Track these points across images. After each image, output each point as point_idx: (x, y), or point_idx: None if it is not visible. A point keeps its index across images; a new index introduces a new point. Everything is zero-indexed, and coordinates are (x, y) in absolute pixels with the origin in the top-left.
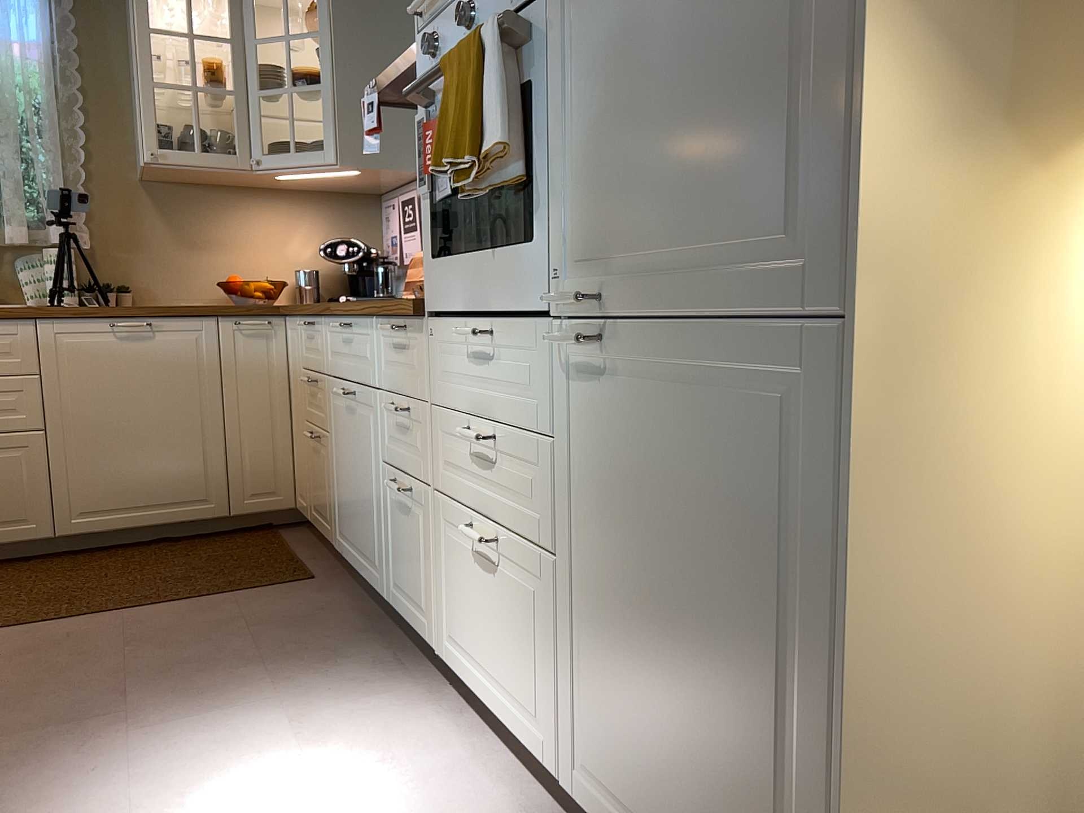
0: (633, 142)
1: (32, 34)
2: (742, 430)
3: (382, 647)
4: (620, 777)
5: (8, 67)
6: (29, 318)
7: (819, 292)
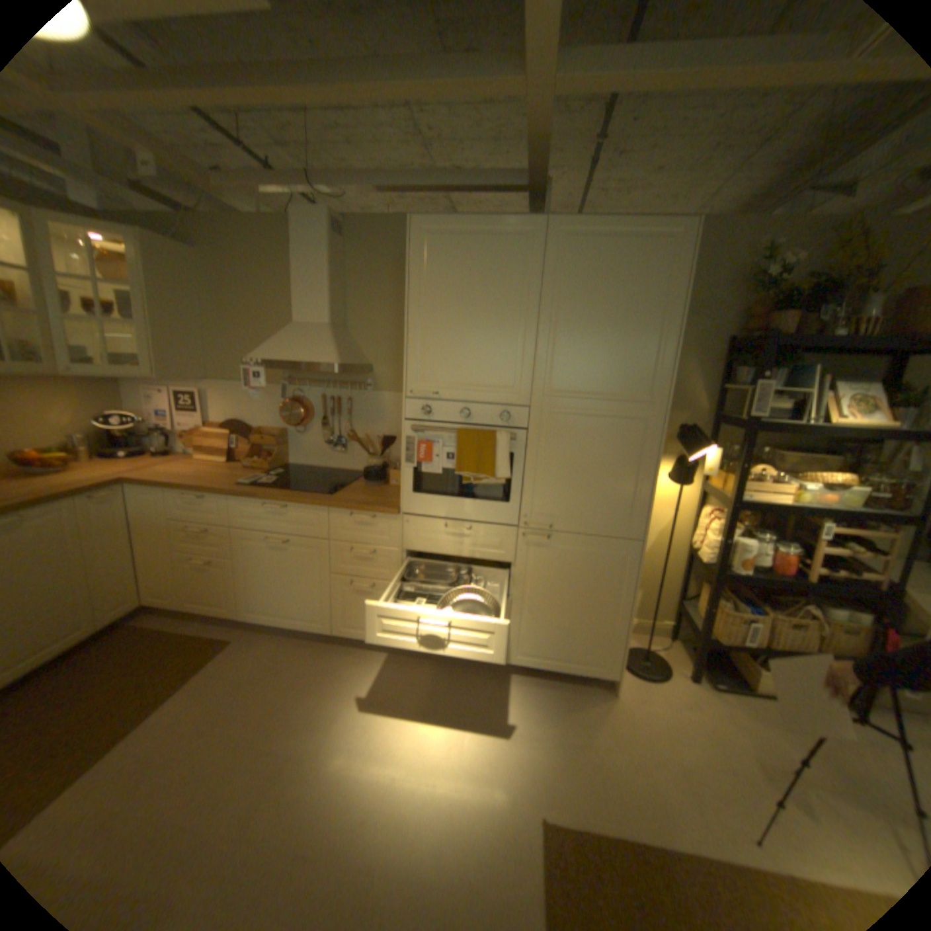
0: (566, 487)
1: None
2: (602, 559)
3: (339, 656)
4: (539, 648)
5: None
6: None
7: (630, 533)
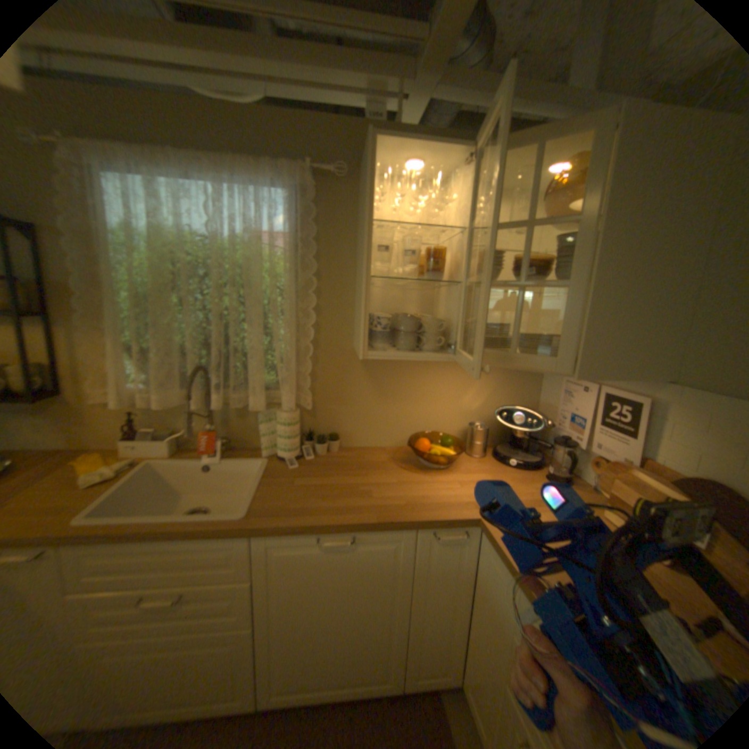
0: None
1: (280, 225)
2: None
3: None
4: None
5: (258, 258)
6: (242, 539)
7: None
